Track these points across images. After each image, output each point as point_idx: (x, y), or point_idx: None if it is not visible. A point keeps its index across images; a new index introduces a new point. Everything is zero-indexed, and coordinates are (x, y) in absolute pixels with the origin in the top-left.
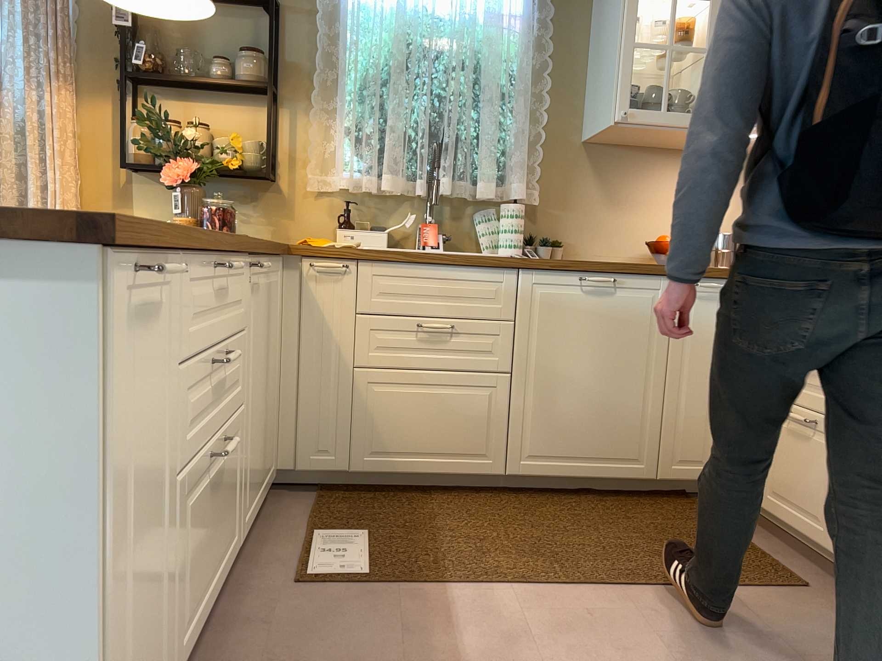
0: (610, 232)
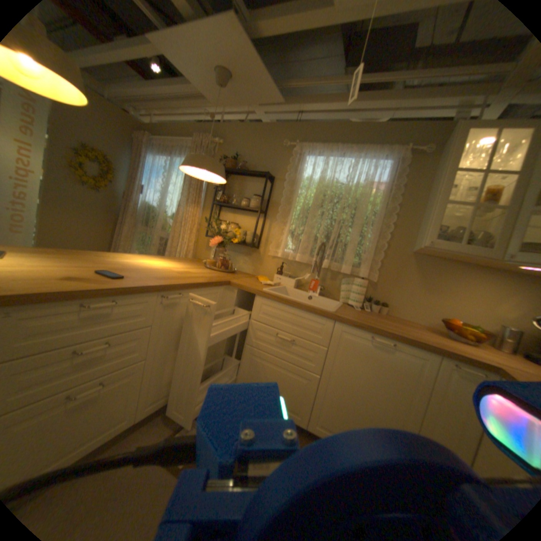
0: (422, 307)
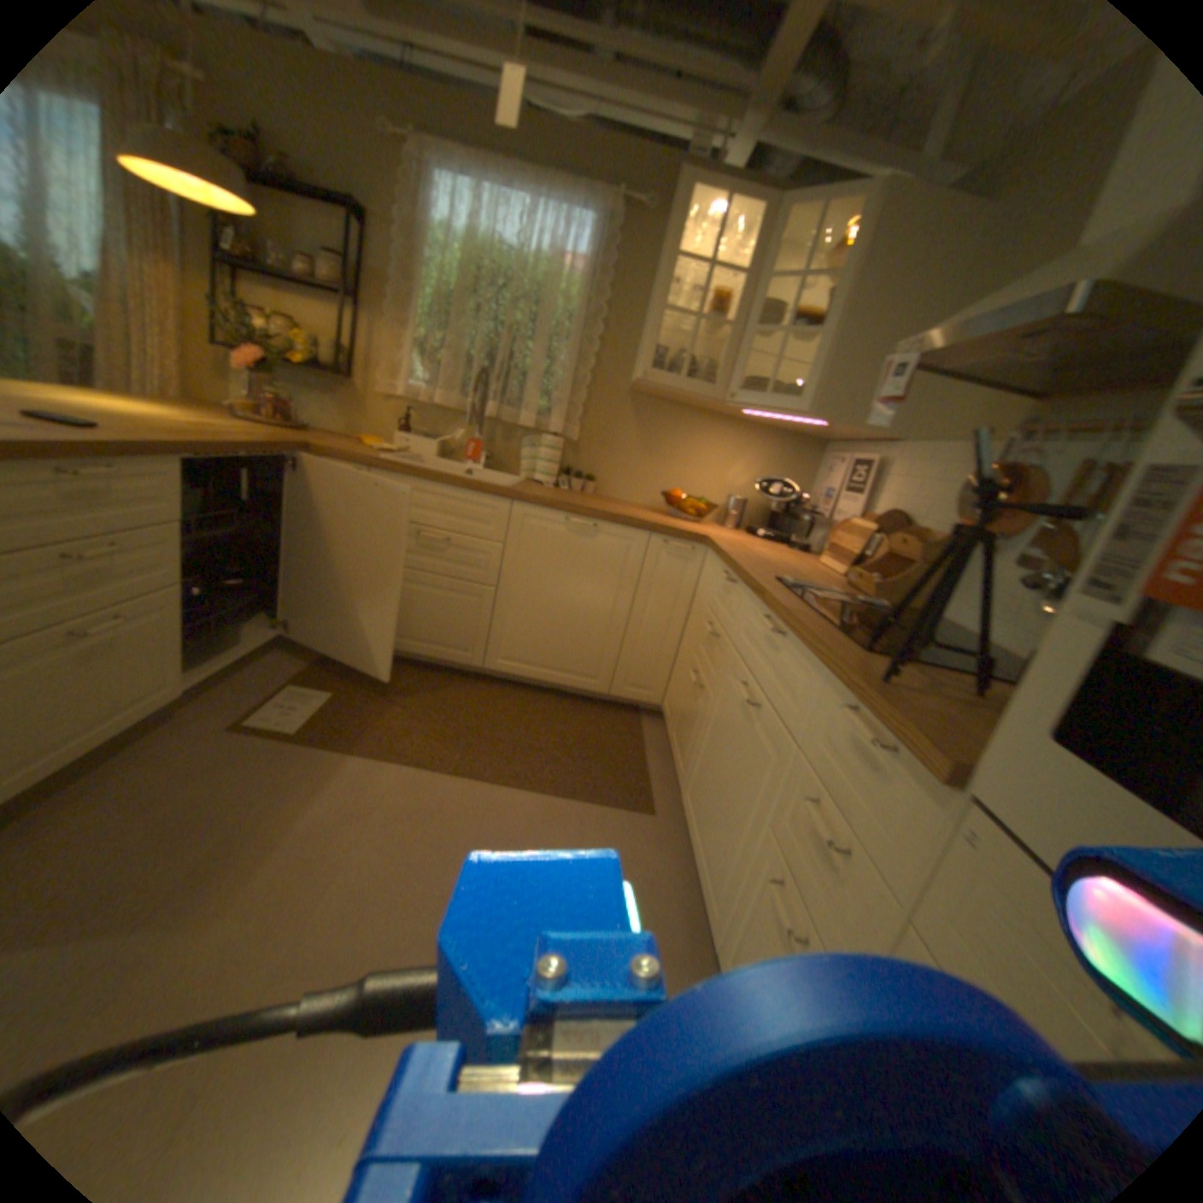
0: (640, 479)
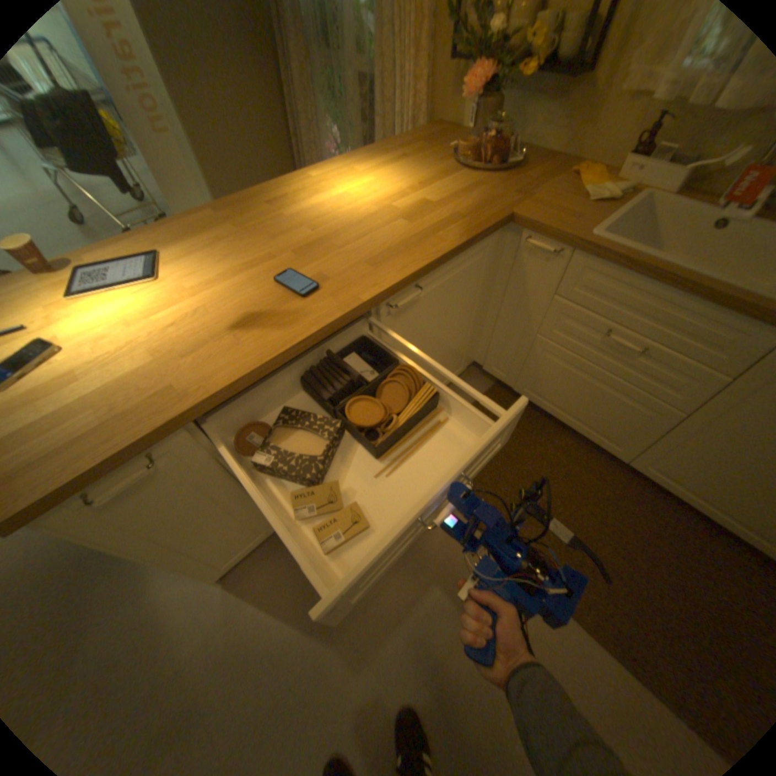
0: None
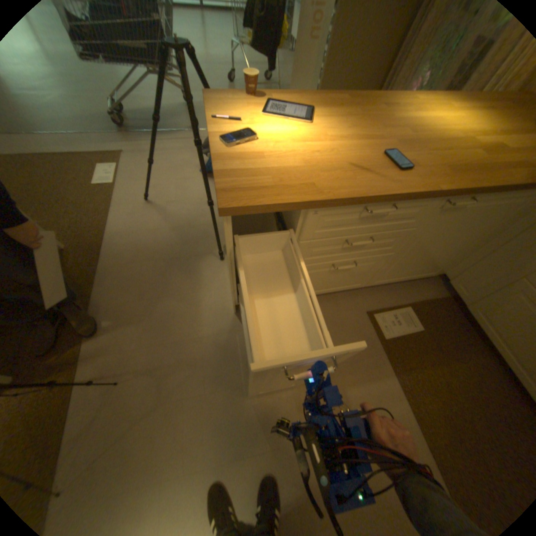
0: None
